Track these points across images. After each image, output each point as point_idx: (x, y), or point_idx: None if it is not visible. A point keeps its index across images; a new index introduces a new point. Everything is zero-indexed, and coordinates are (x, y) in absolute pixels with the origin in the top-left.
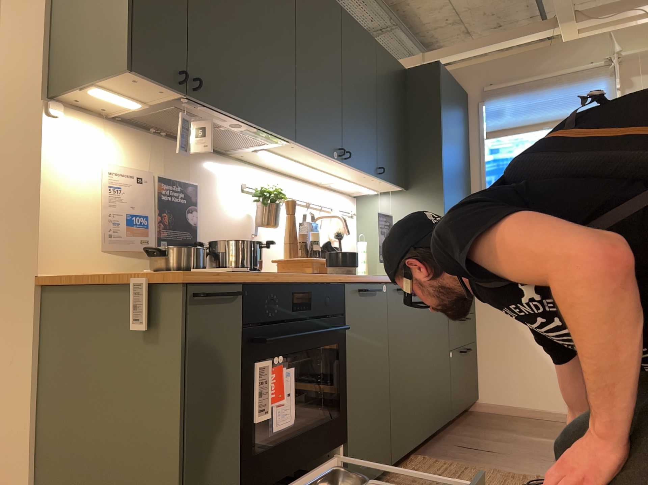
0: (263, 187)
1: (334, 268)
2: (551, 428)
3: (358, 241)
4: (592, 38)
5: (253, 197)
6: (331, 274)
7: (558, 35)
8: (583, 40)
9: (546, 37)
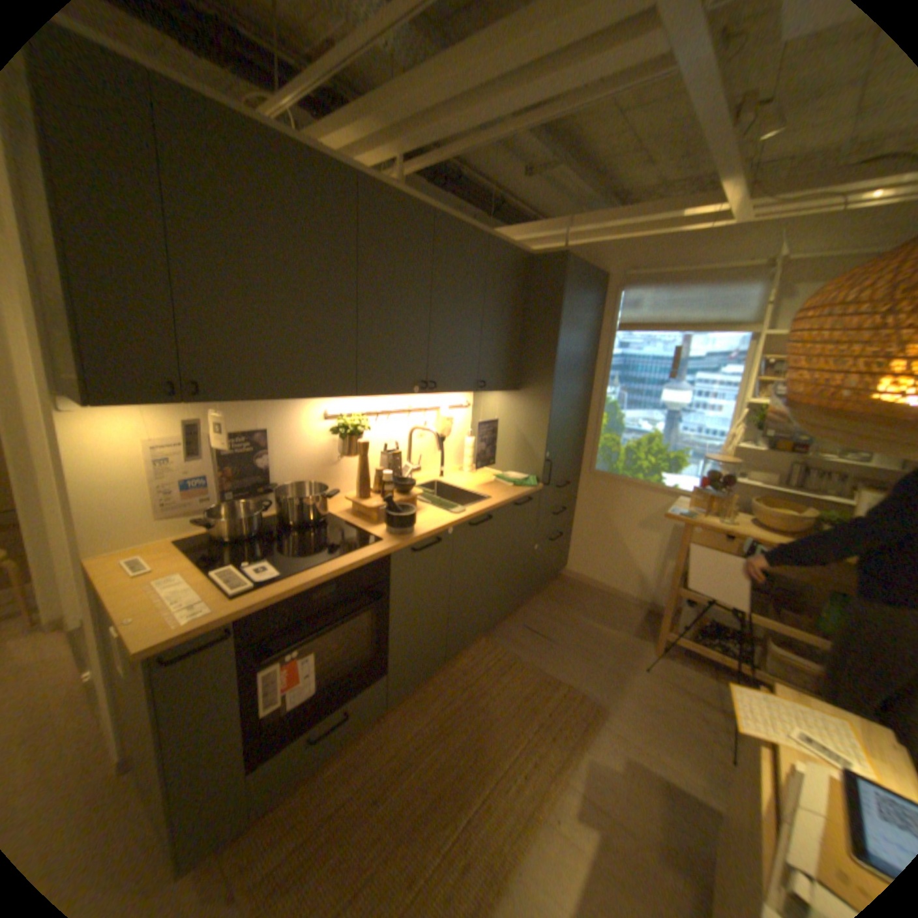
0: (343, 419)
1: (386, 529)
2: (615, 612)
3: (465, 435)
4: (765, 223)
5: (331, 431)
6: (378, 542)
7: (729, 209)
8: (754, 224)
9: (712, 211)
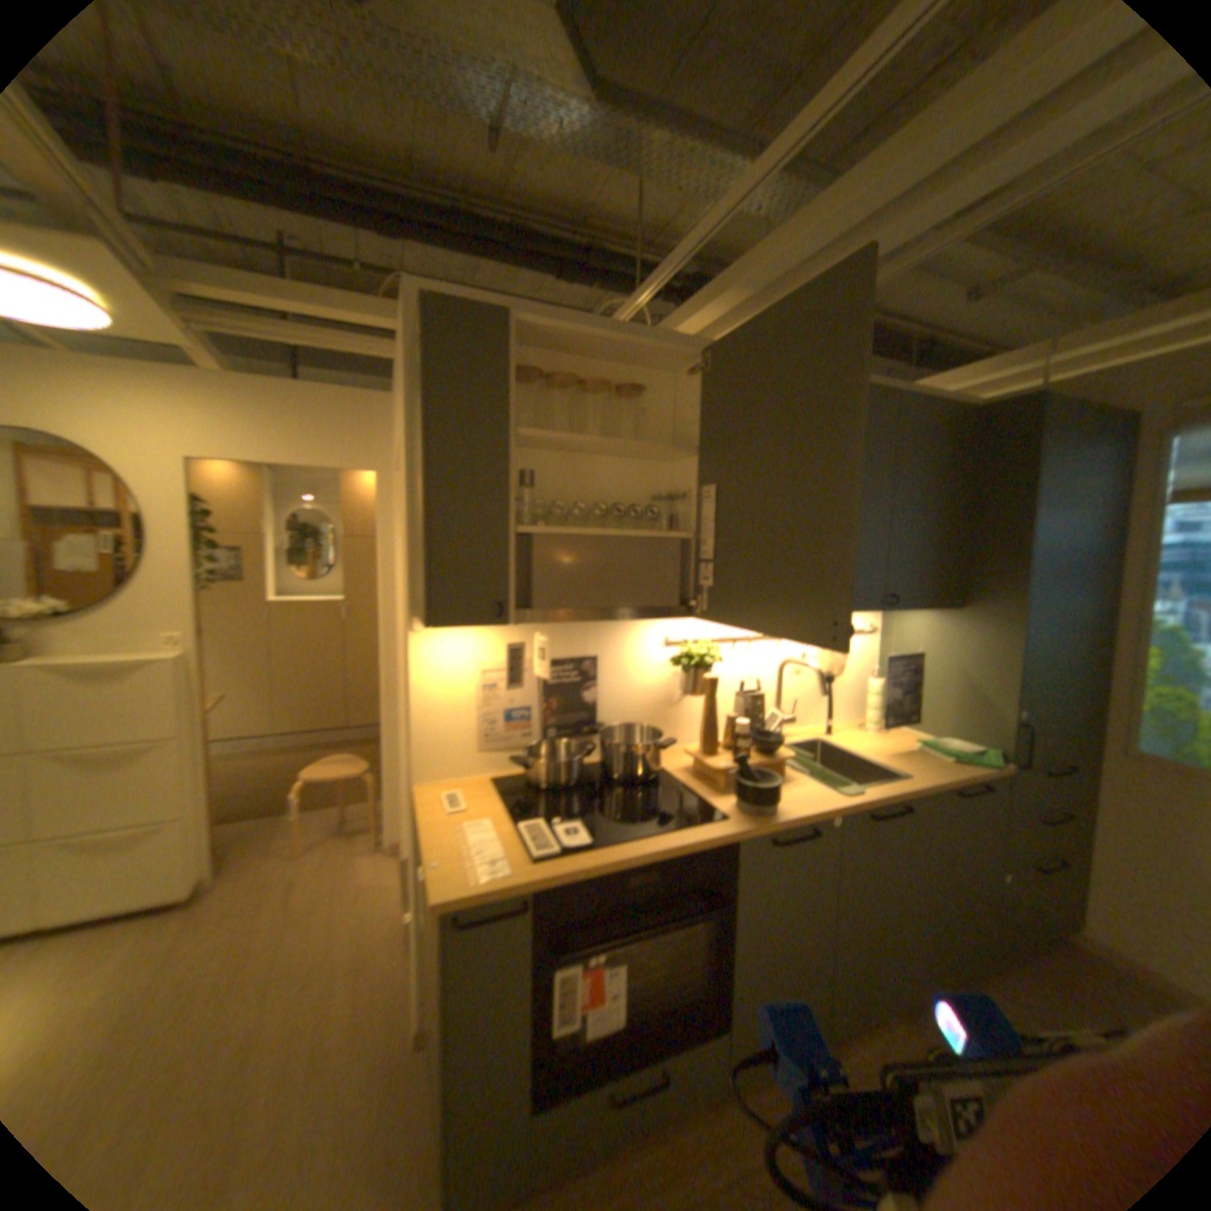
0: (687, 646)
1: (737, 804)
2: None
3: (870, 675)
4: None
5: (672, 661)
6: (723, 821)
7: None
8: None
9: None
